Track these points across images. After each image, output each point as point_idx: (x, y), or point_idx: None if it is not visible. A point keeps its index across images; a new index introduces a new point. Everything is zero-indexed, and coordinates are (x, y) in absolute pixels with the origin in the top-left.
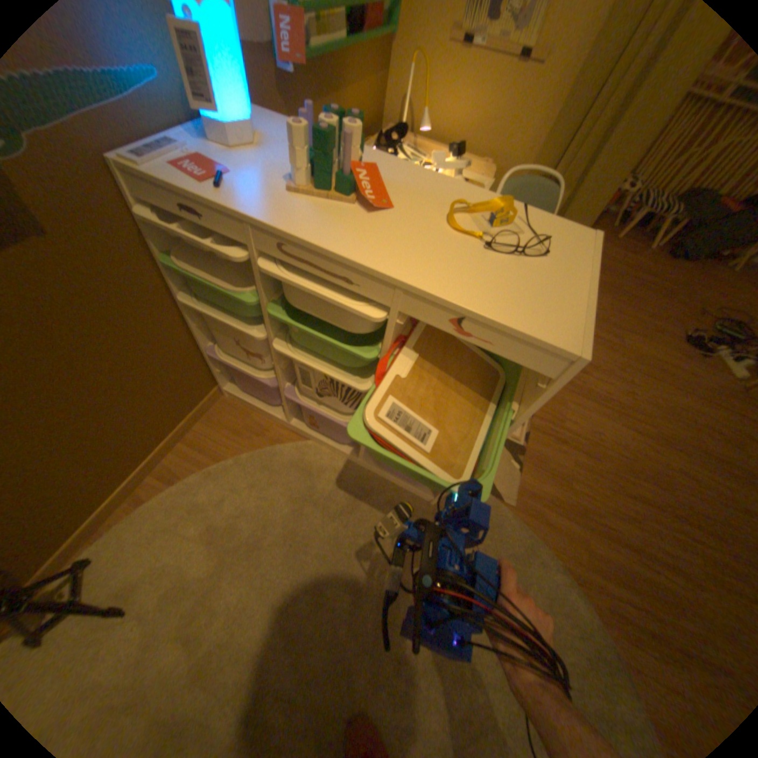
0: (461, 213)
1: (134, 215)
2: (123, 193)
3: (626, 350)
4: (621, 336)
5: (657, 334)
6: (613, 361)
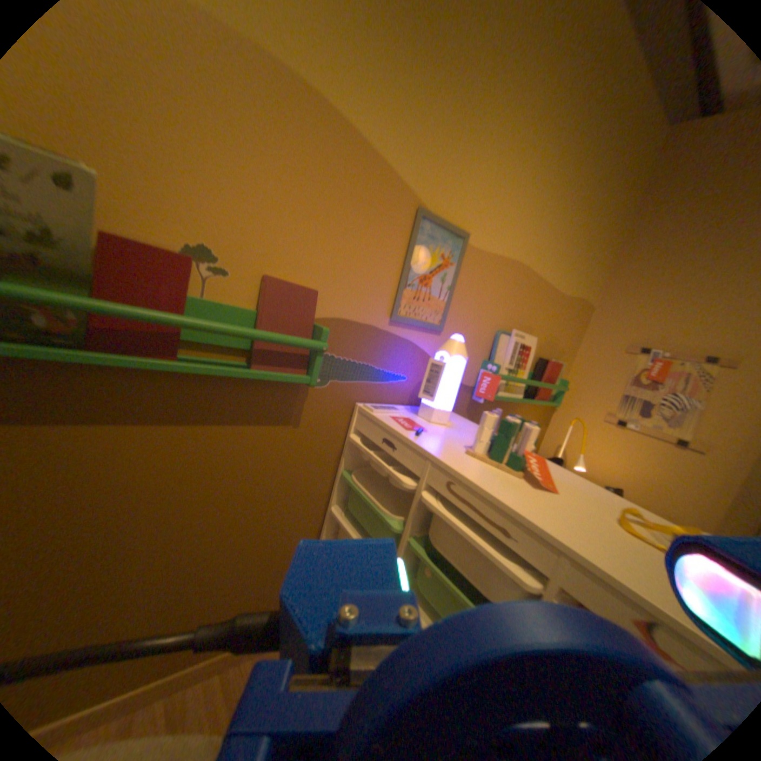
0: (638, 527)
1: (348, 442)
2: (352, 428)
3: None
4: None
5: None
6: None
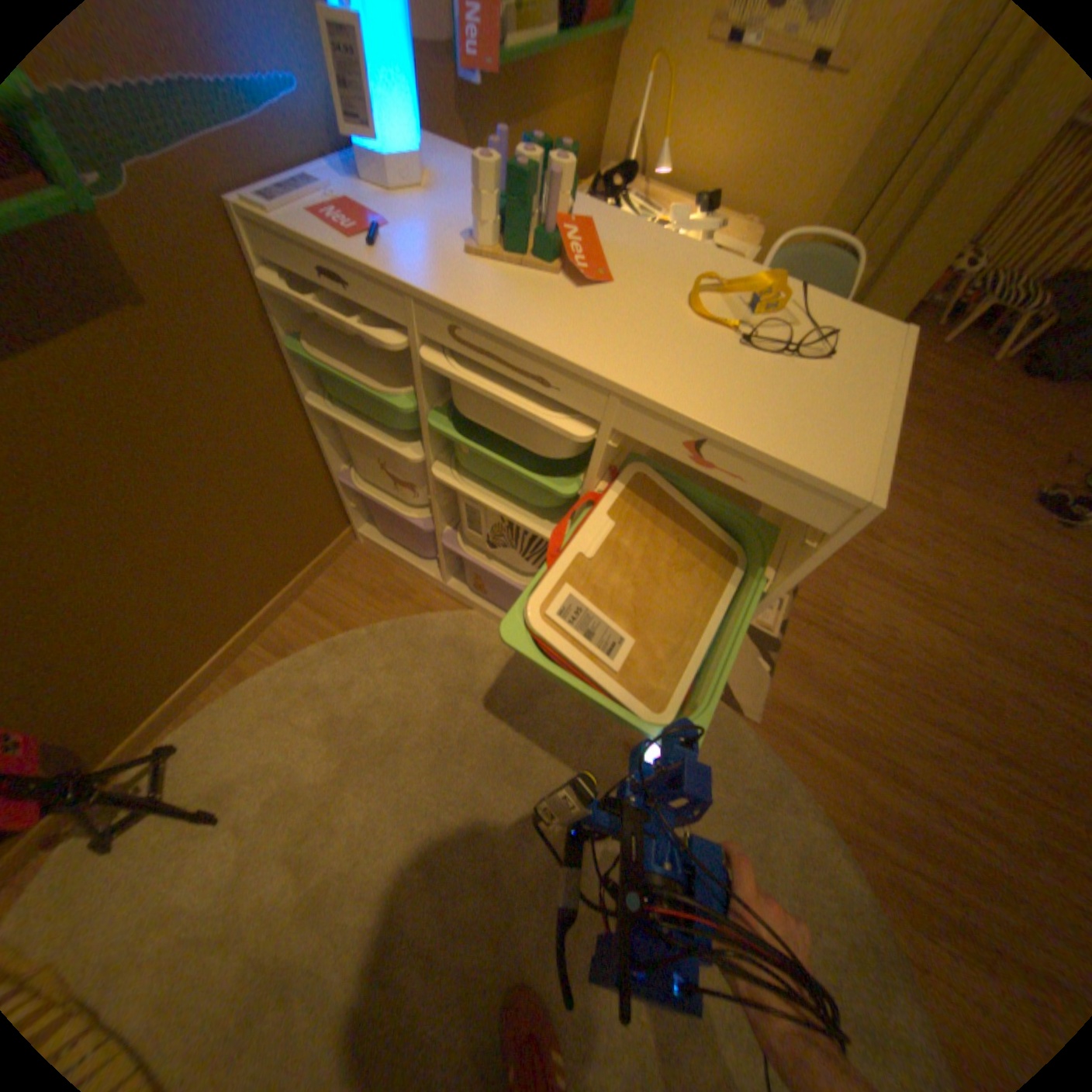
0: (709, 293)
1: (255, 282)
2: (243, 252)
3: (943, 510)
4: (936, 489)
5: (993, 489)
6: (922, 526)
